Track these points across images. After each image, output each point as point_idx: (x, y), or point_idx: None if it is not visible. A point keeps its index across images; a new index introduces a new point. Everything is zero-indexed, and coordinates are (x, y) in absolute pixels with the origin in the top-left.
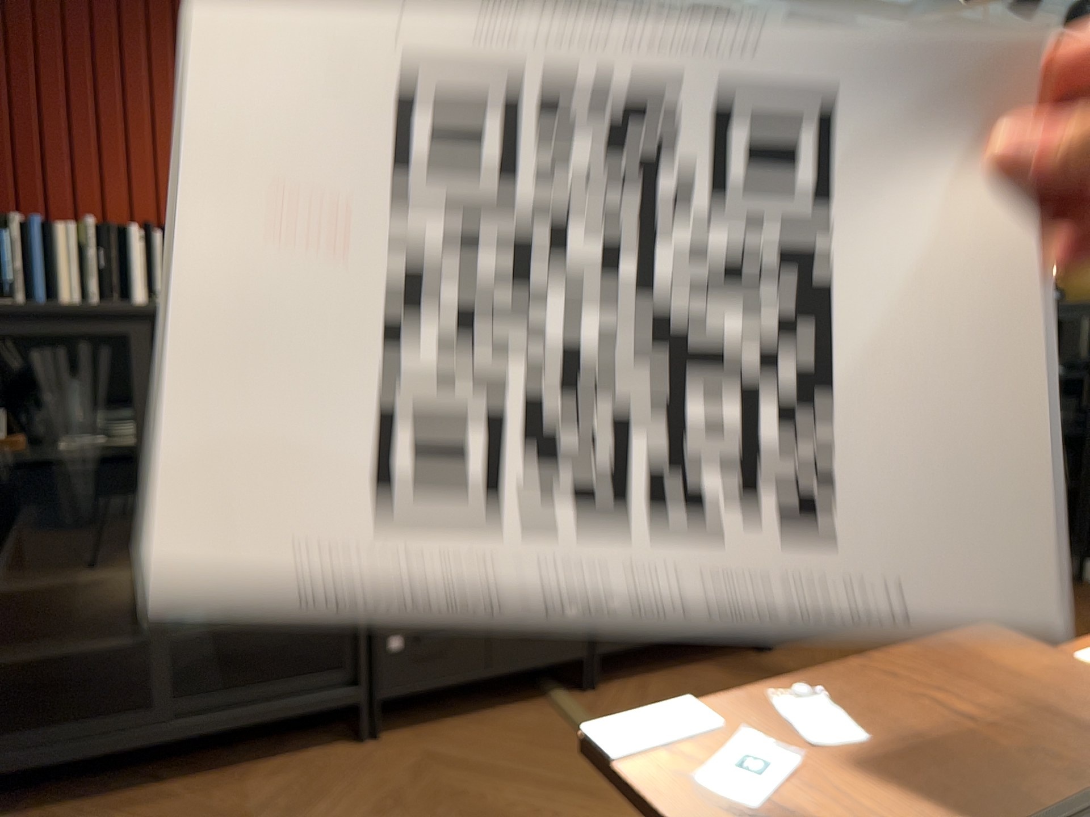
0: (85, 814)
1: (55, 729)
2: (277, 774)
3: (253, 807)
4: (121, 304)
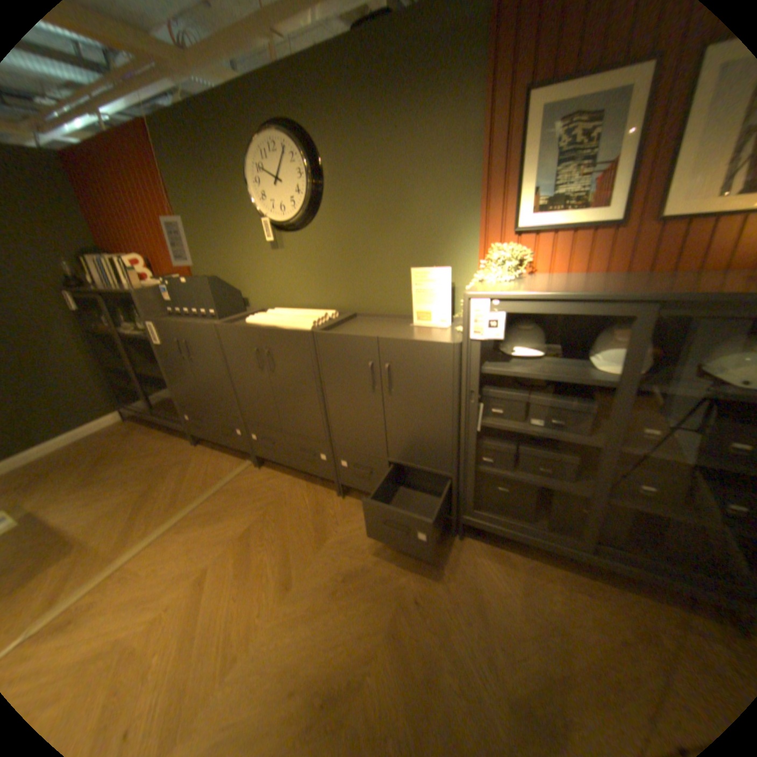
0: (141, 432)
1: (132, 408)
2: (169, 444)
3: (150, 450)
4: (122, 286)
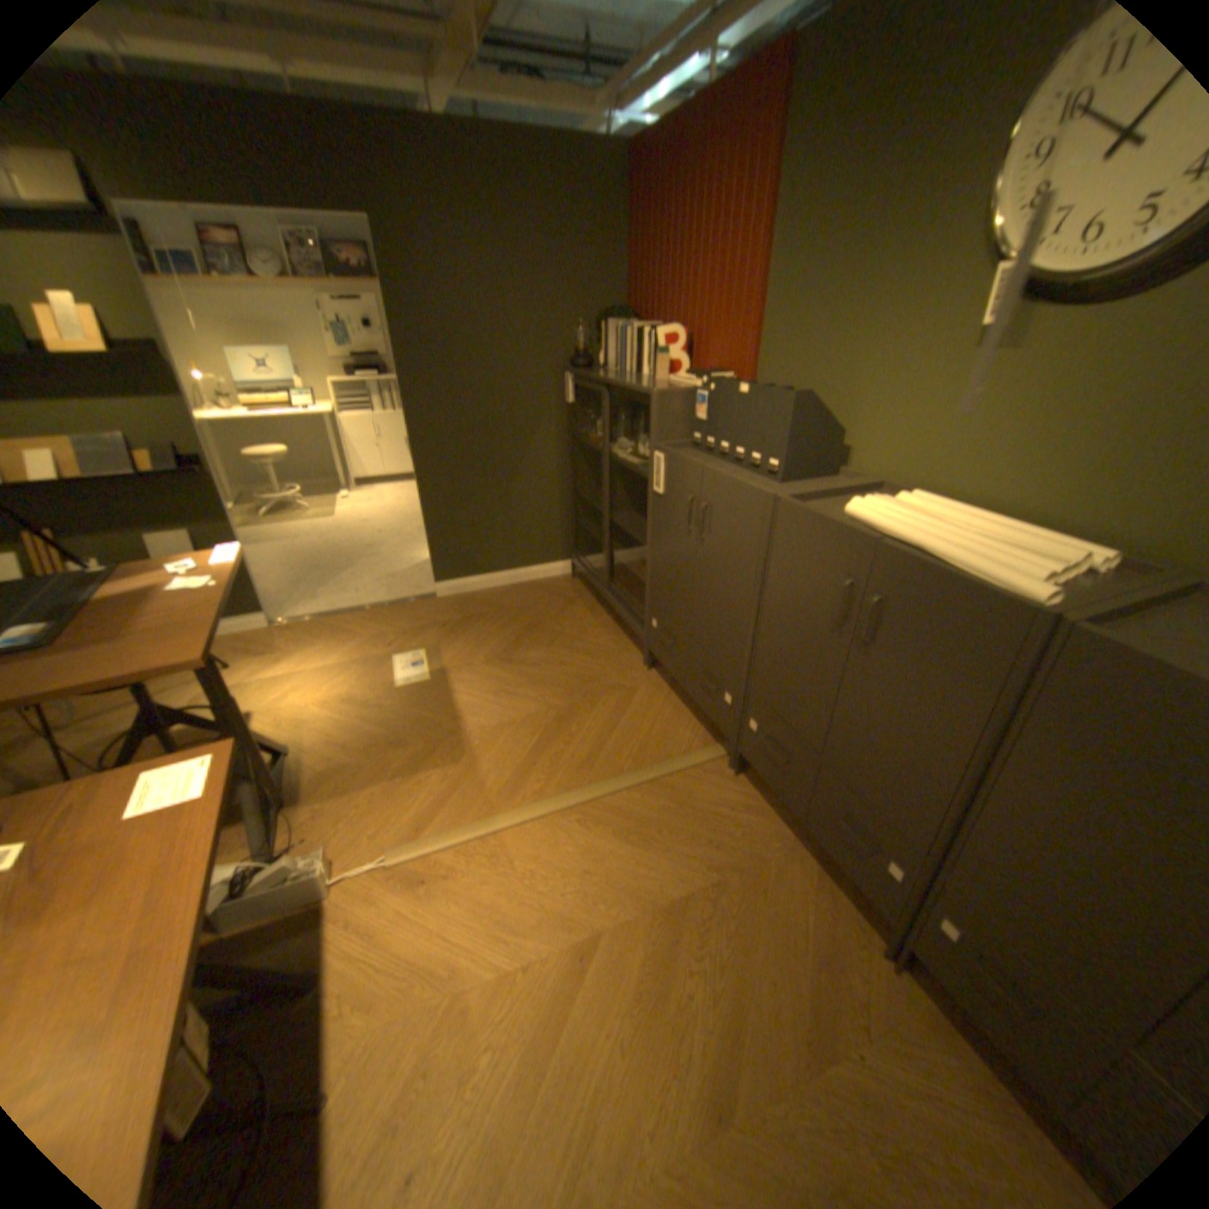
0: (587, 604)
1: (589, 565)
2: (615, 643)
3: (589, 641)
4: (639, 375)
